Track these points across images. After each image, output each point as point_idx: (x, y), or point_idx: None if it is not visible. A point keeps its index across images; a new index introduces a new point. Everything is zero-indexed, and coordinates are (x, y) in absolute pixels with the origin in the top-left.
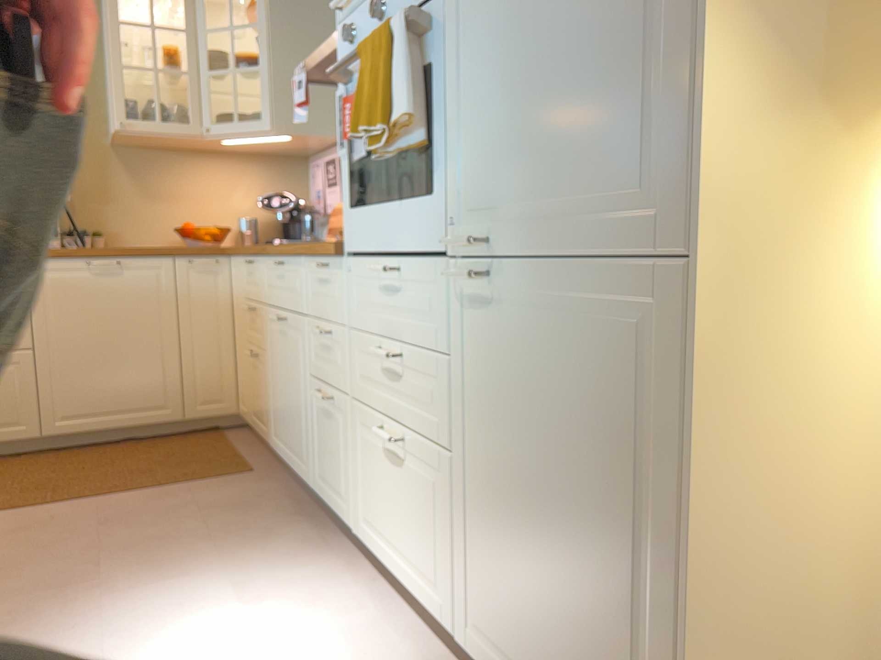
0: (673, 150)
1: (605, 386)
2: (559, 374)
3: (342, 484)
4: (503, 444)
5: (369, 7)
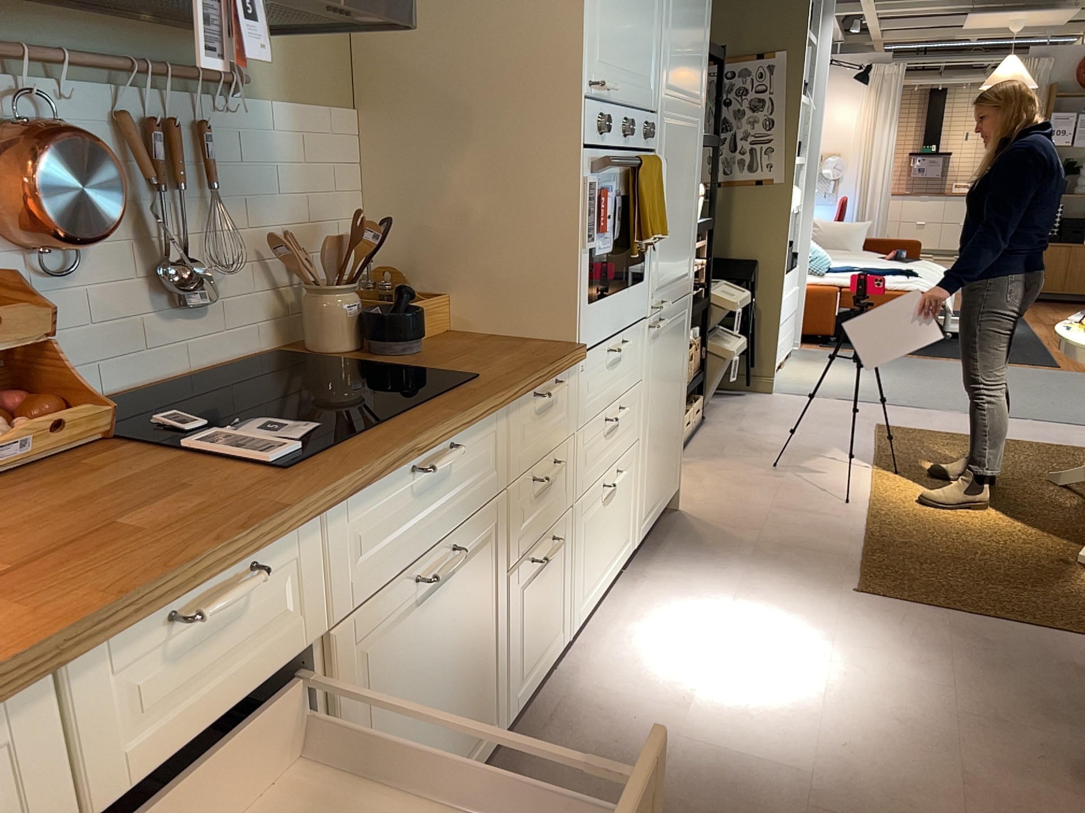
0: (689, 259)
1: (677, 345)
2: (670, 350)
3: (557, 614)
4: (656, 401)
5: (614, 118)
